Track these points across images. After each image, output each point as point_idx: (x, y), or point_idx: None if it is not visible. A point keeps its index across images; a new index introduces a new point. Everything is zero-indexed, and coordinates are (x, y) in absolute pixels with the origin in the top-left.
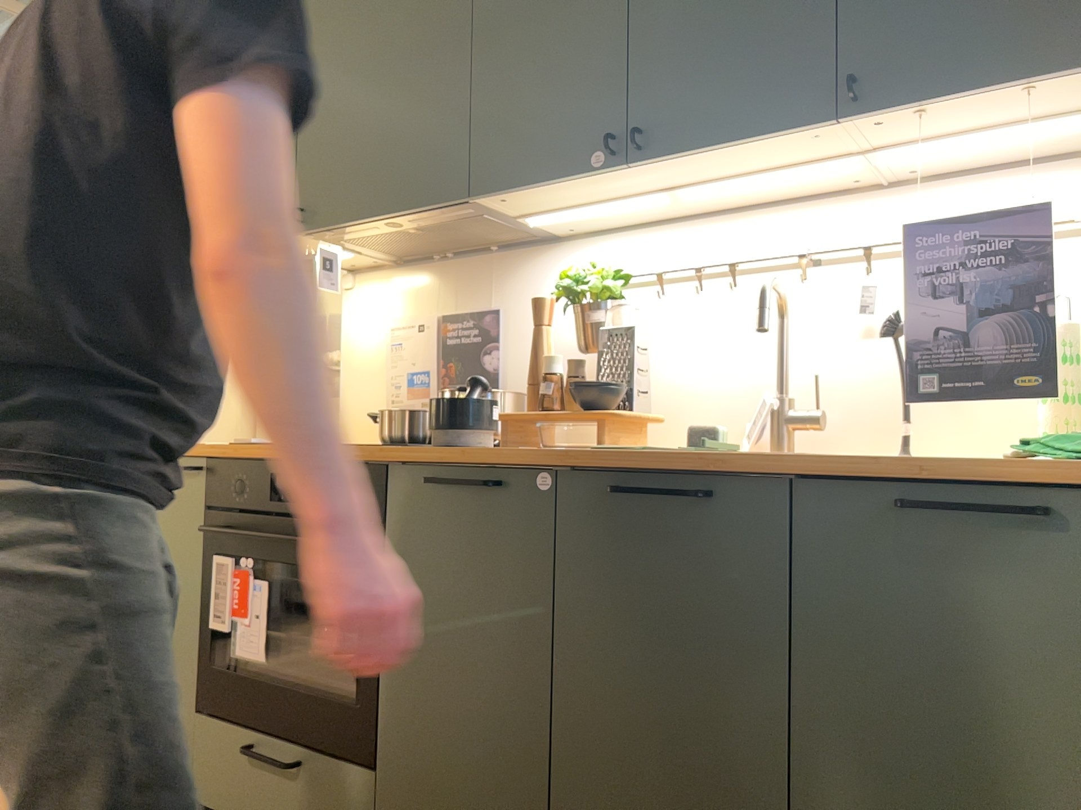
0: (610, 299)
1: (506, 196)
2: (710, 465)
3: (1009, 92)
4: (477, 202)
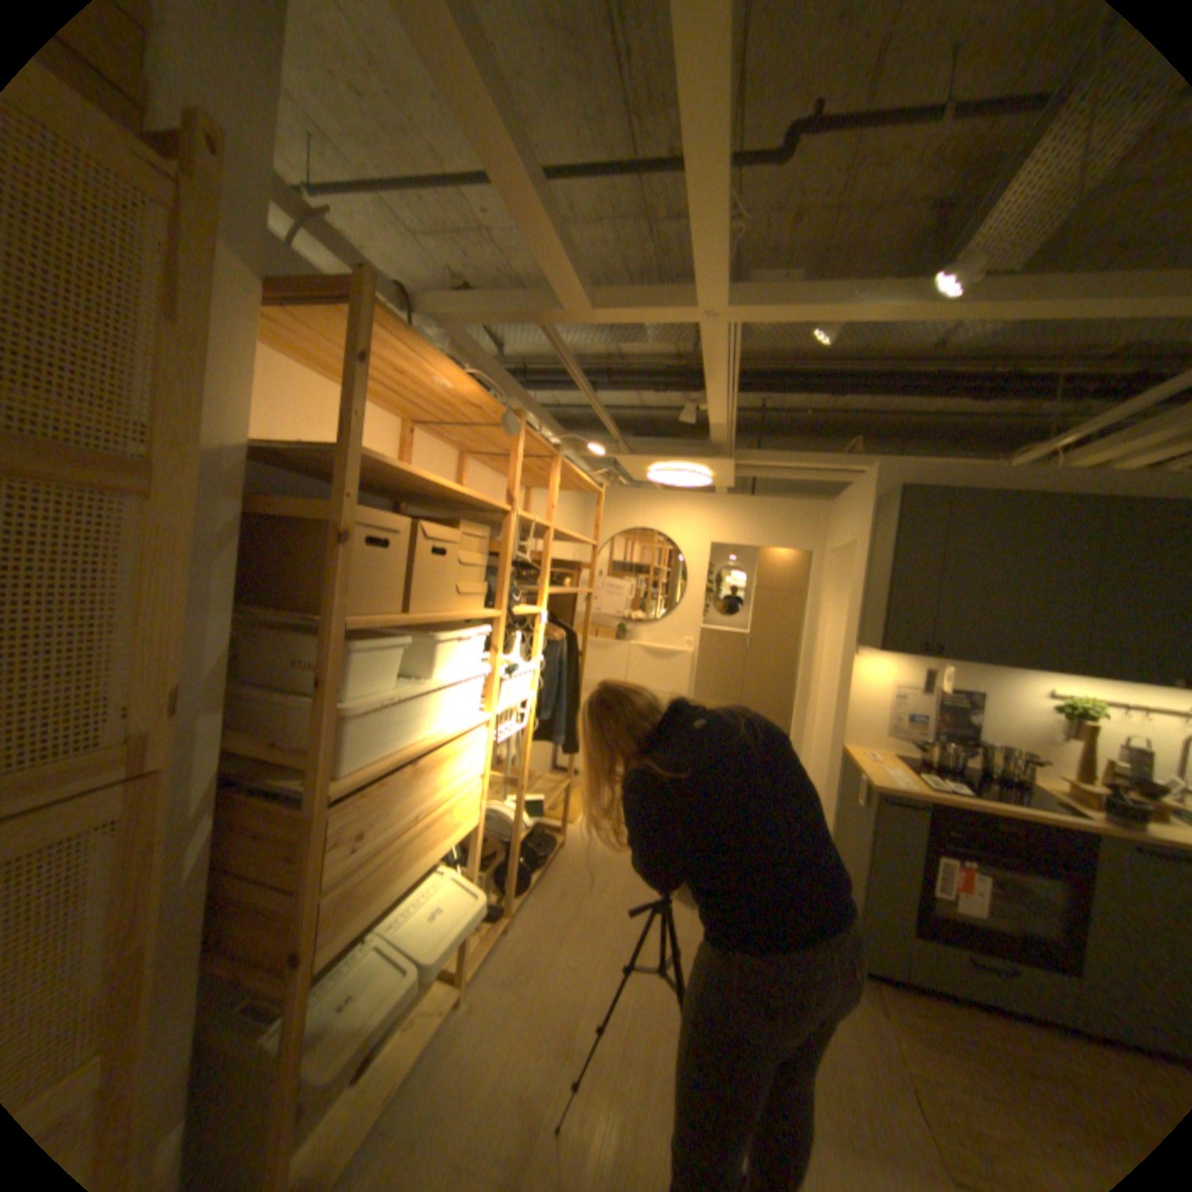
0: (1093, 717)
1: (1095, 677)
2: None
3: None
4: (1070, 673)
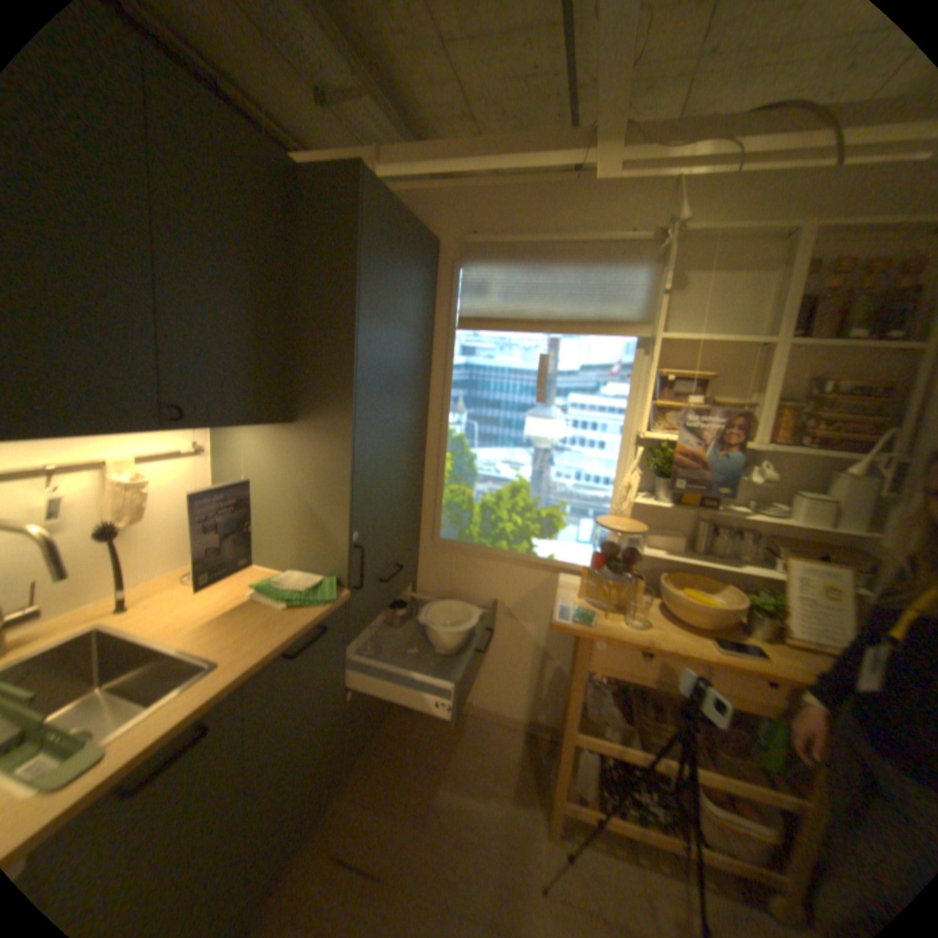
0: None
1: None
2: (201, 709)
3: (238, 424)
4: None
